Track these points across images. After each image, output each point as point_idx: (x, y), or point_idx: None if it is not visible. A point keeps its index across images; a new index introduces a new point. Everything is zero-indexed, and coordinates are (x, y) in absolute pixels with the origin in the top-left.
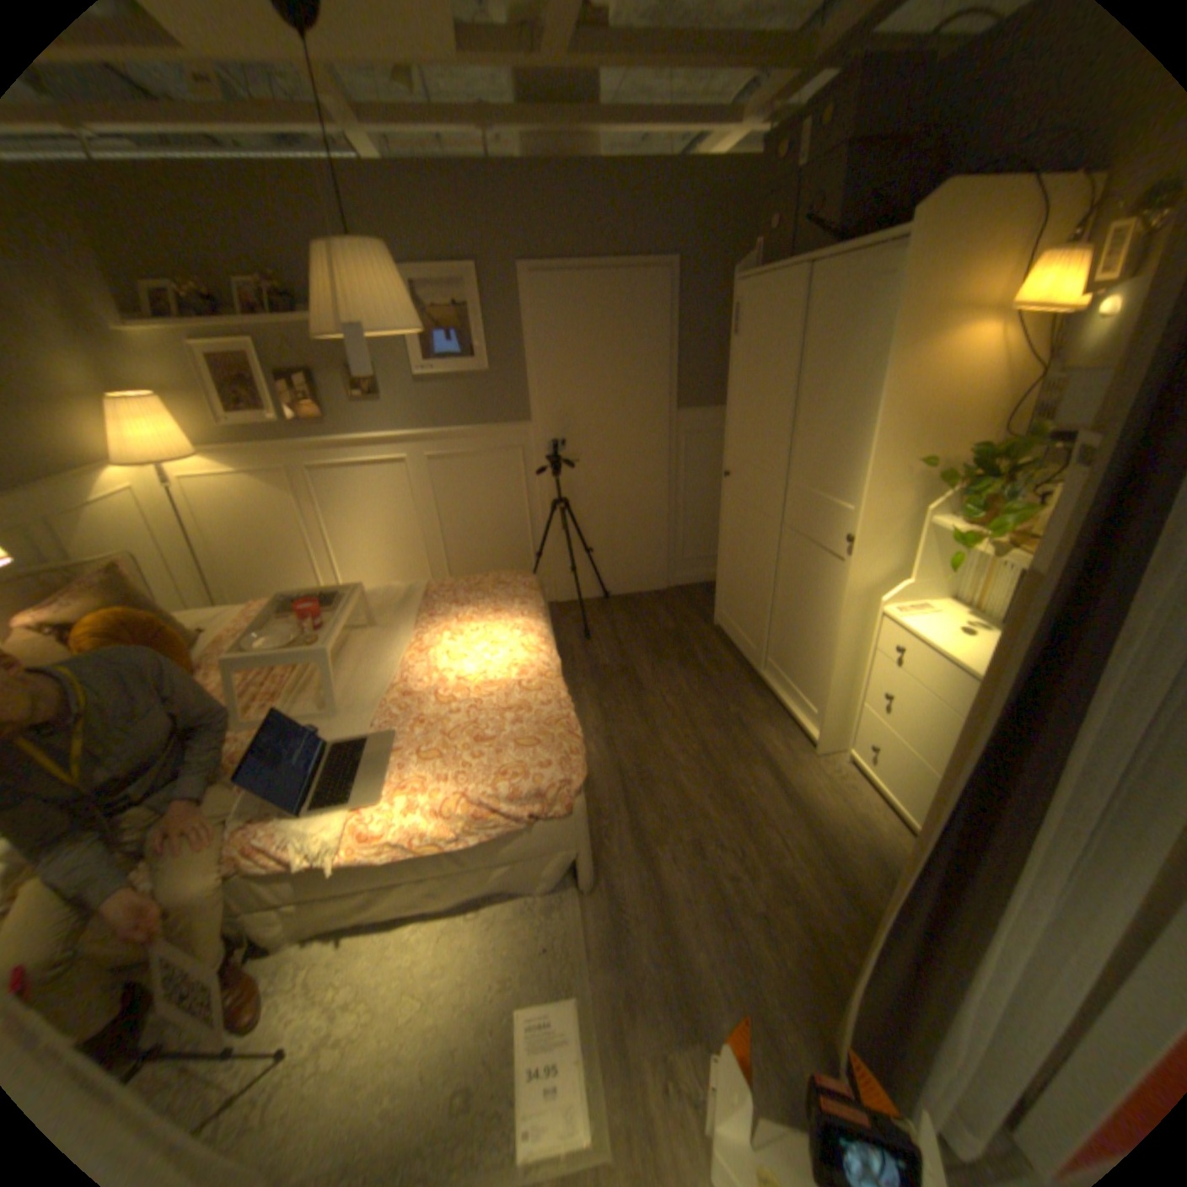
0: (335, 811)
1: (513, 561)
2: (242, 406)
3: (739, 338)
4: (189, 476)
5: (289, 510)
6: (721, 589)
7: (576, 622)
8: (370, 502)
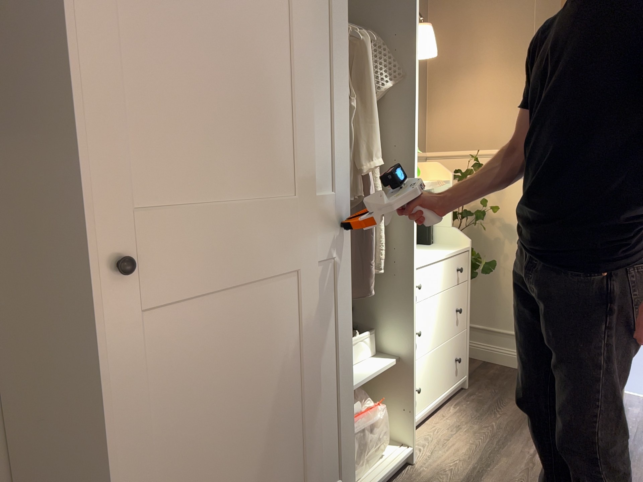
0: None
1: None
2: None
3: None
4: None
5: None
6: None
7: None
8: None
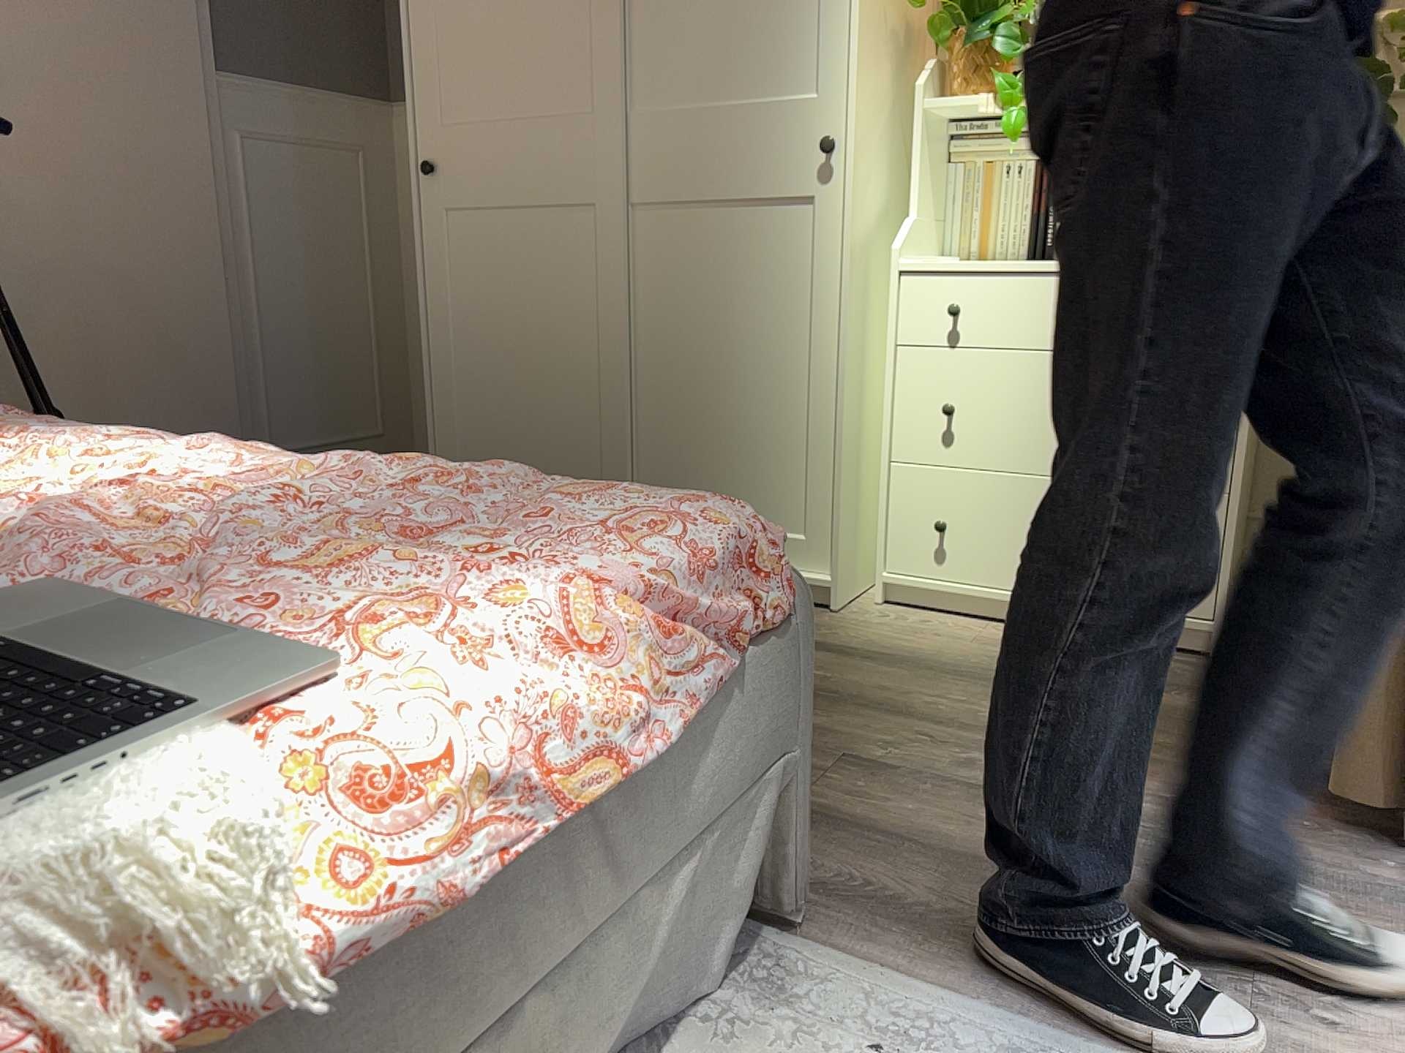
0: (142, 765)
1: None
2: None
3: None
4: None
5: None
6: (451, 443)
7: None
8: None
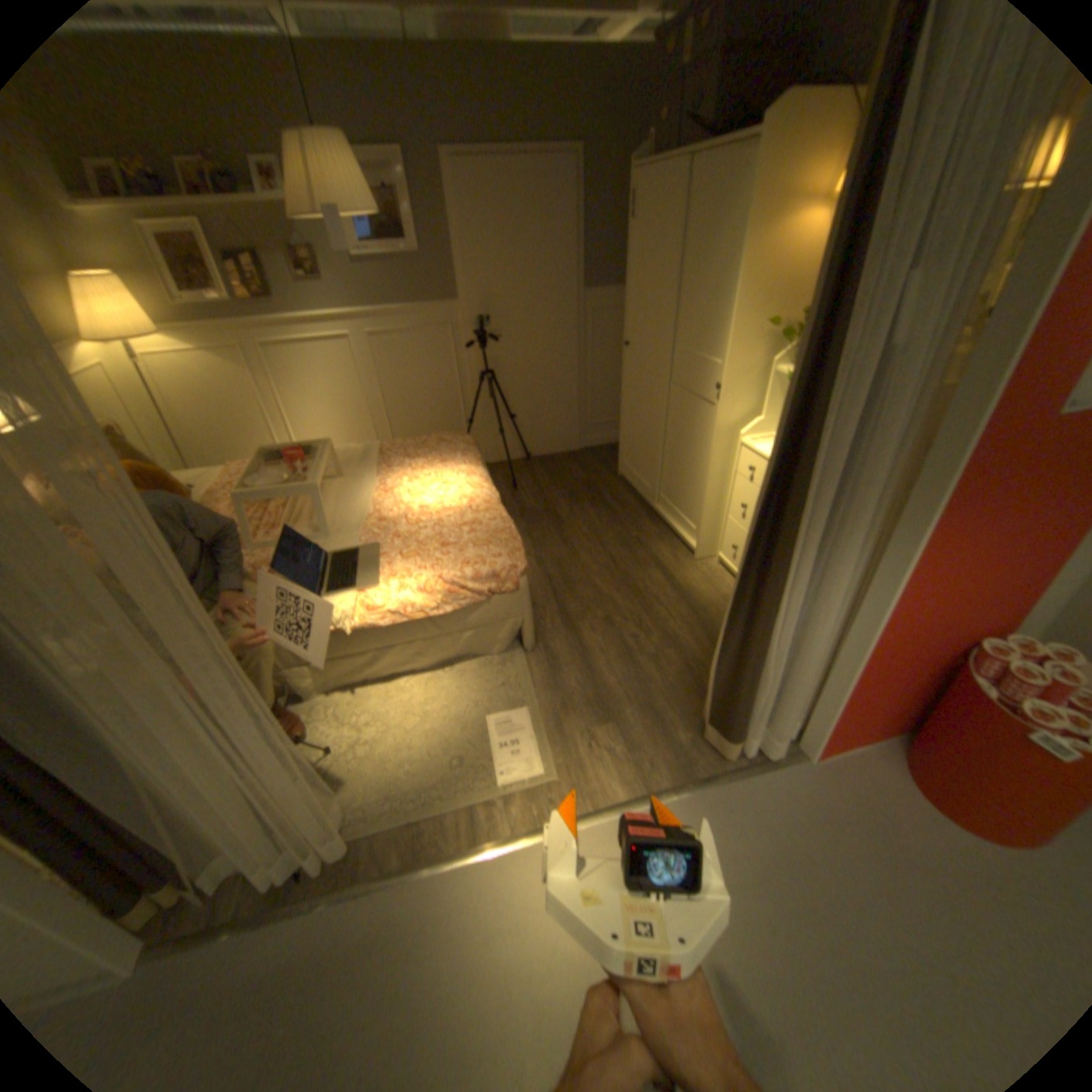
0: (349, 591)
1: (449, 429)
2: (198, 287)
3: (636, 222)
4: (154, 353)
5: (249, 384)
6: (624, 445)
7: (505, 479)
8: (320, 376)
